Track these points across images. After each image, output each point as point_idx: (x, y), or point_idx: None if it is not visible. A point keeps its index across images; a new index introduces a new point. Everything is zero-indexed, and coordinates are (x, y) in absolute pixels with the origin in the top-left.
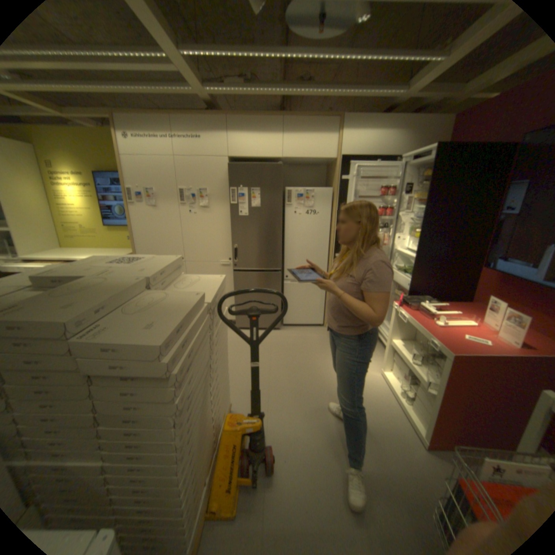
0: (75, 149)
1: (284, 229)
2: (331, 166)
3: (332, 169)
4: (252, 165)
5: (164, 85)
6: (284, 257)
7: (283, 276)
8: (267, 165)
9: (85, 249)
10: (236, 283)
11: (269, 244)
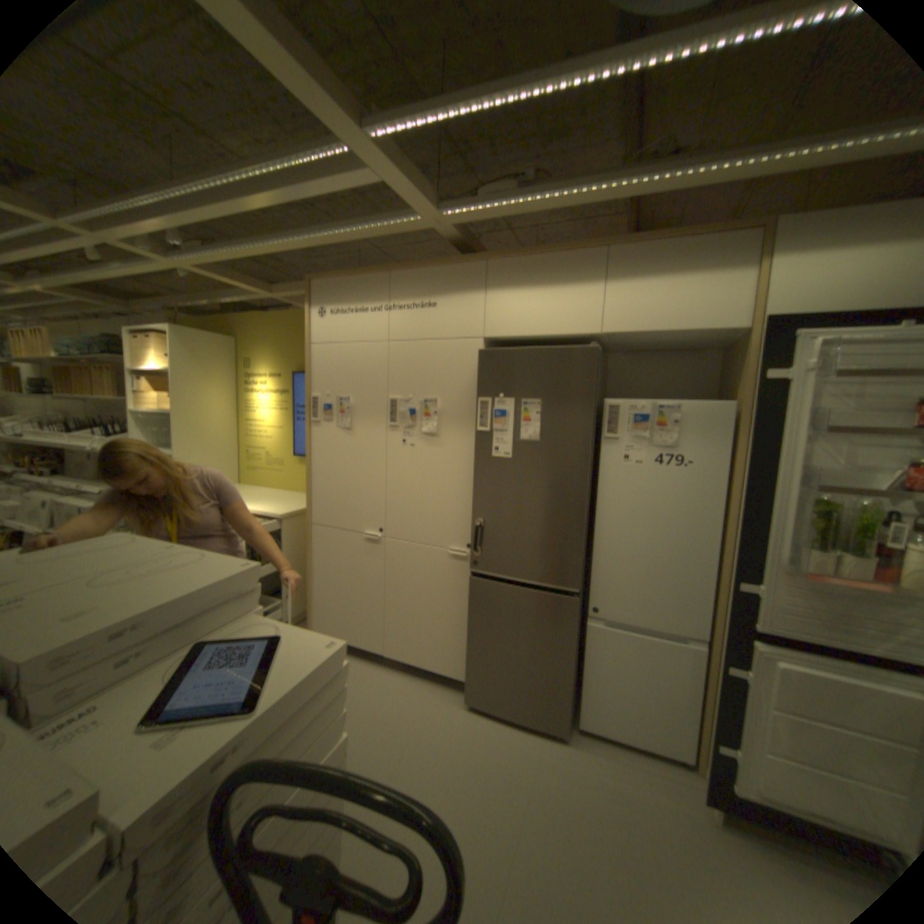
0: (279, 340)
1: (598, 495)
2: (734, 350)
3: (737, 357)
4: (527, 352)
5: (377, 220)
6: (592, 561)
7: (589, 607)
8: (561, 351)
9: (265, 489)
10: (473, 603)
11: (553, 526)
